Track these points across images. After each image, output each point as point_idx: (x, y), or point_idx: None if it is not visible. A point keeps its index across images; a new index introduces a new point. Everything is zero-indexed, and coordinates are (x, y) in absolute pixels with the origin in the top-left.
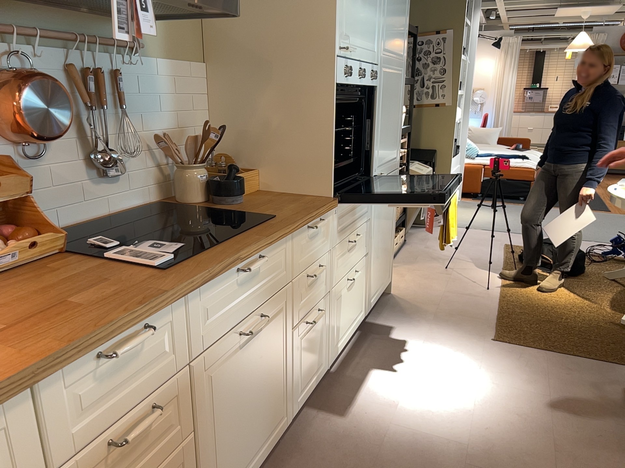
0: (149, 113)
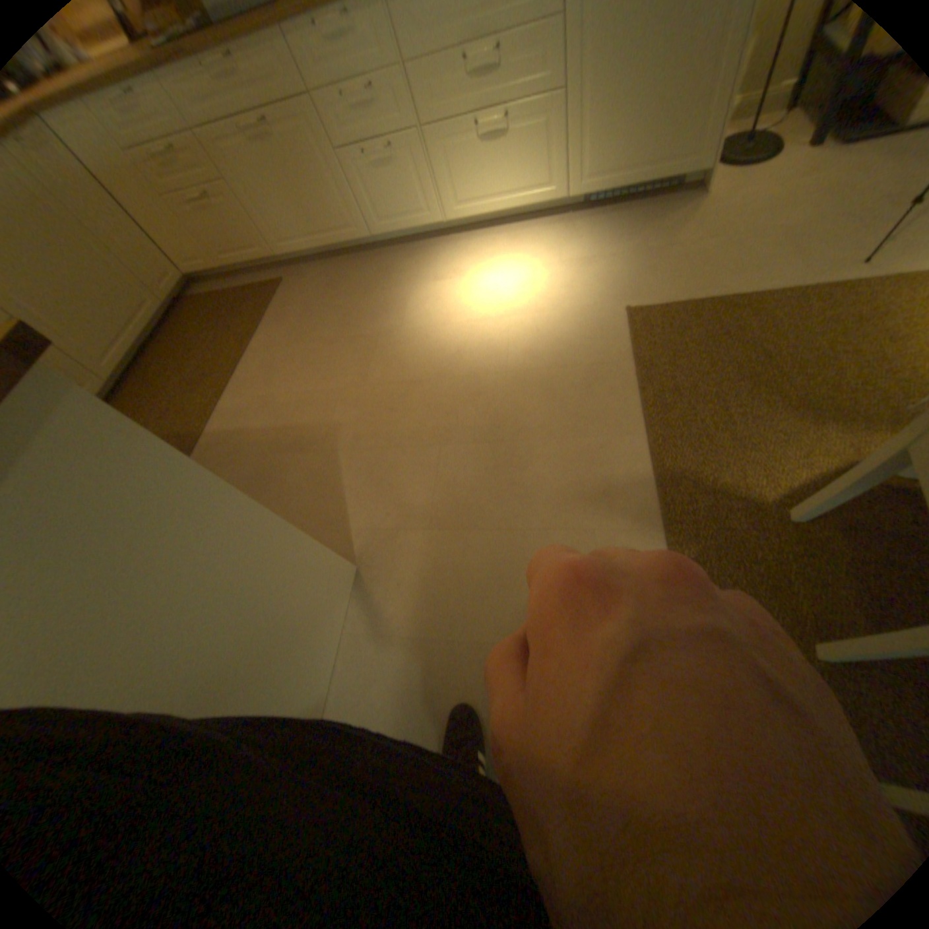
0: None
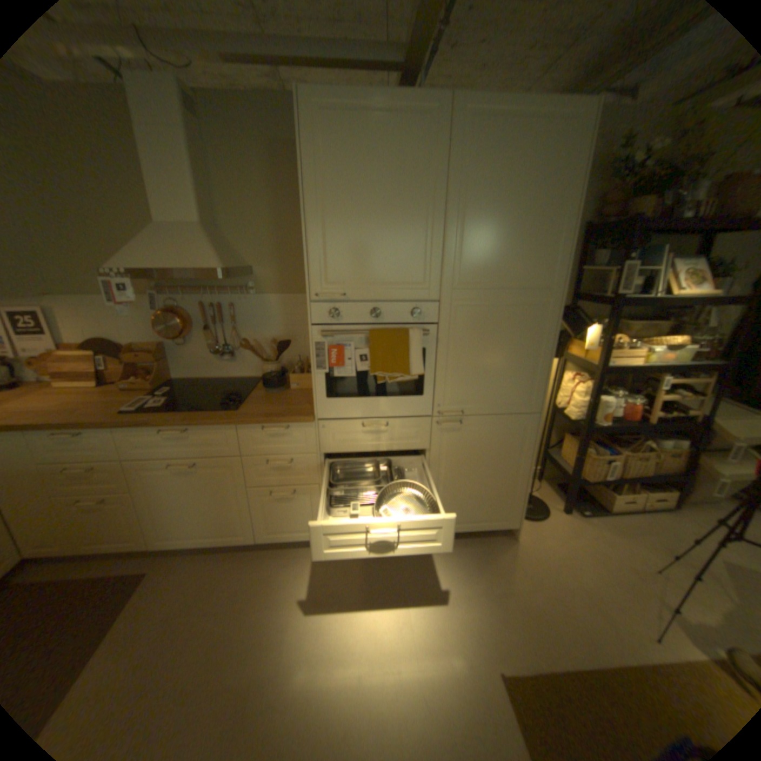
0: (260, 326)
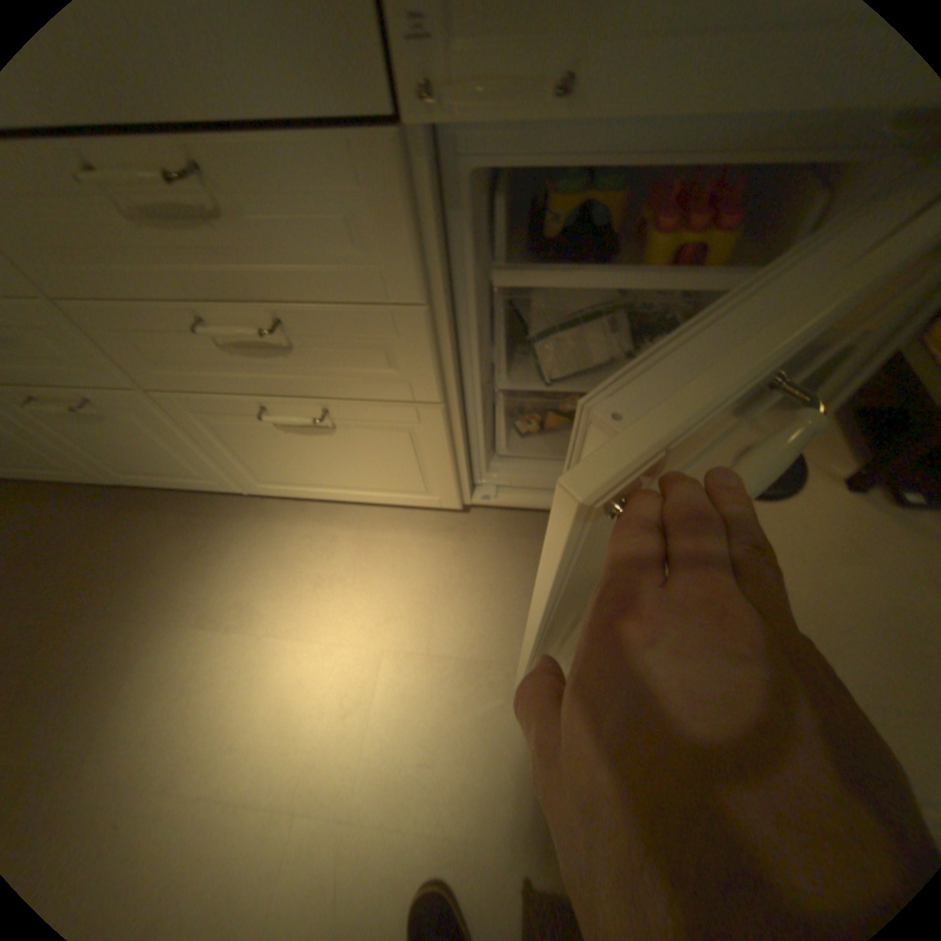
0: None
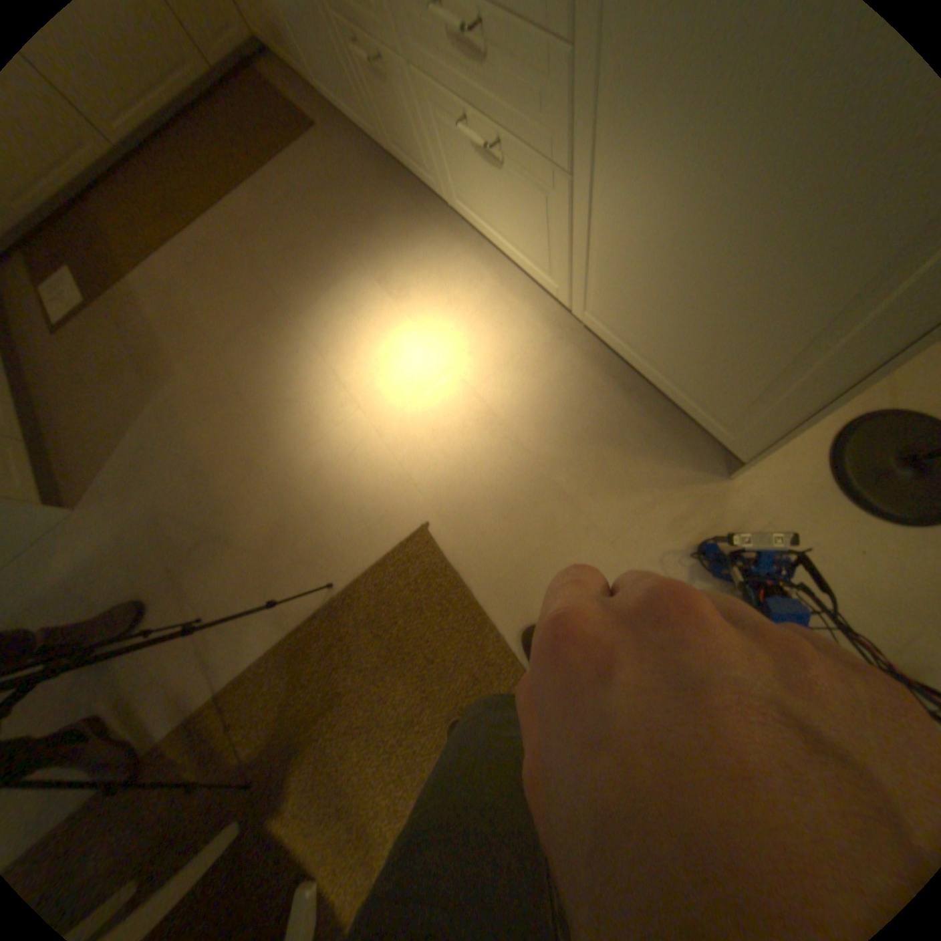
0: None
